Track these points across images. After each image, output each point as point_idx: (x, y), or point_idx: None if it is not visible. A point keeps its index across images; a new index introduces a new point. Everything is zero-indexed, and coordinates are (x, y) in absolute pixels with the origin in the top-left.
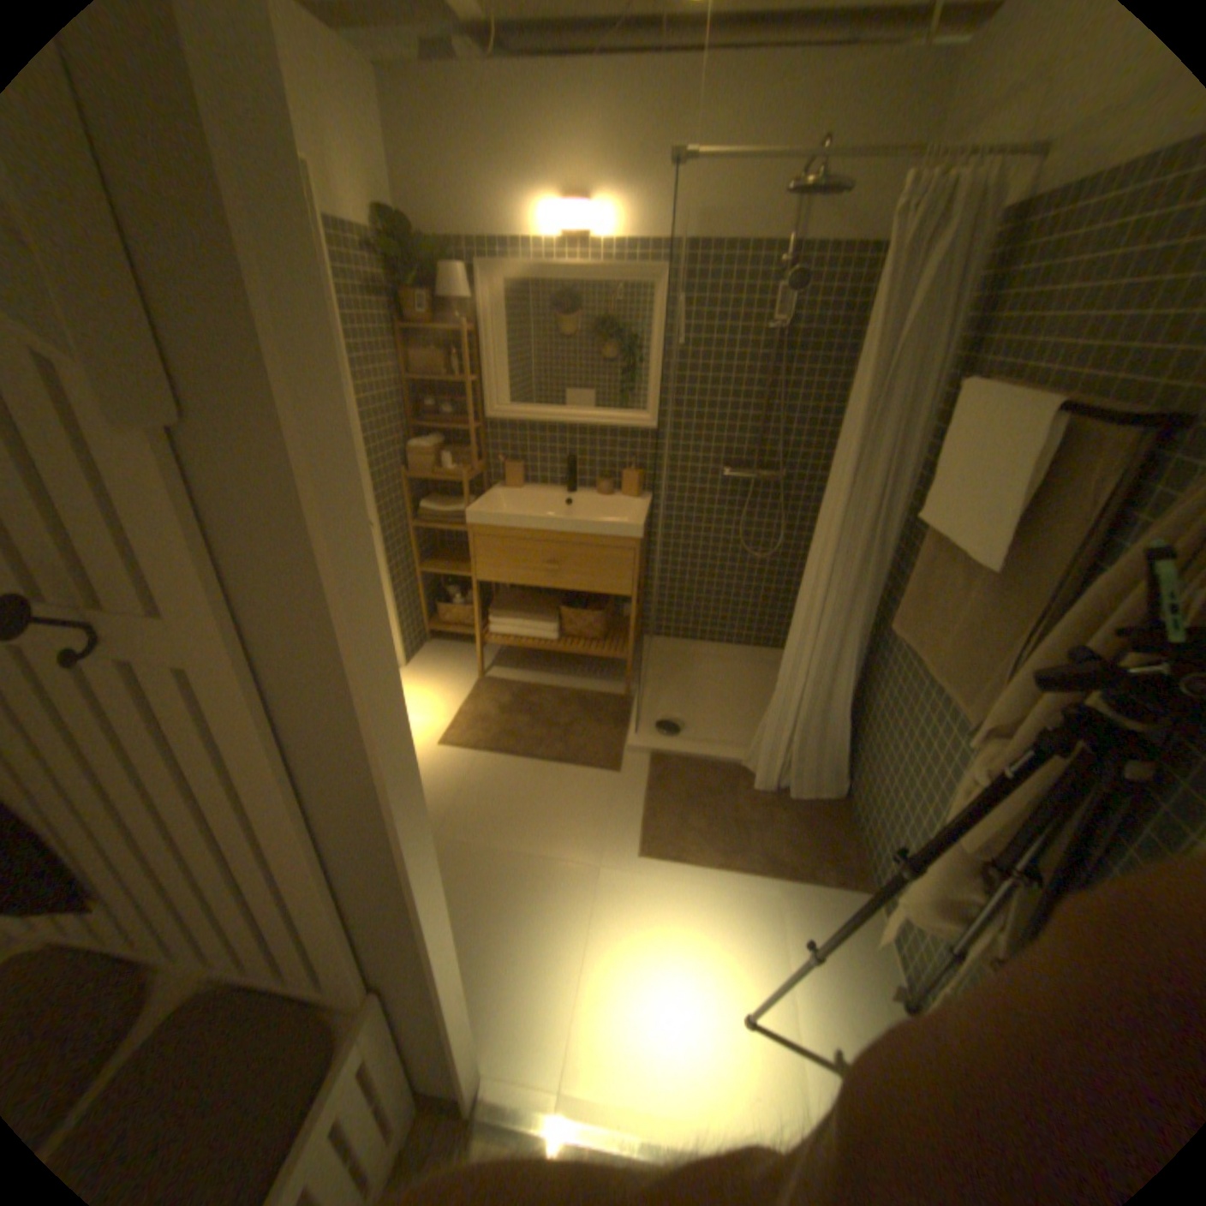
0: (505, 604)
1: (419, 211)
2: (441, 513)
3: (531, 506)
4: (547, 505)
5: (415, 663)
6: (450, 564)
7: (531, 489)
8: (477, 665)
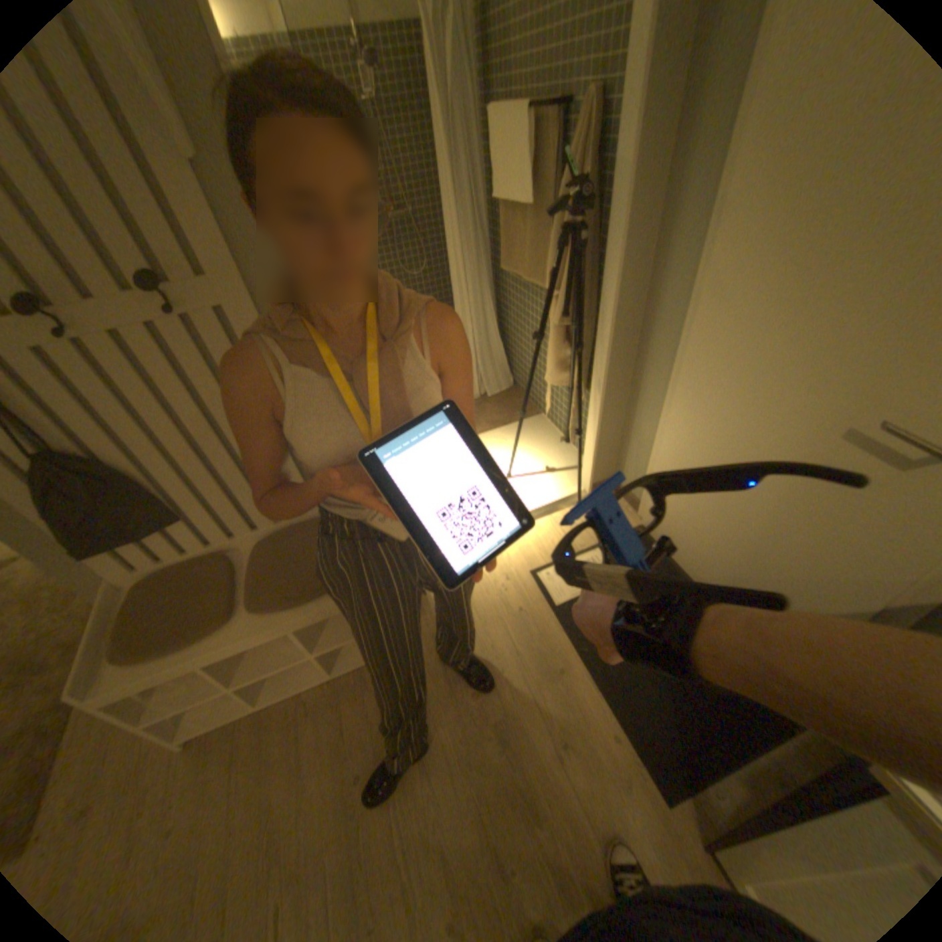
0: None
1: None
2: None
3: None
4: None
5: None
6: None
7: None
8: None
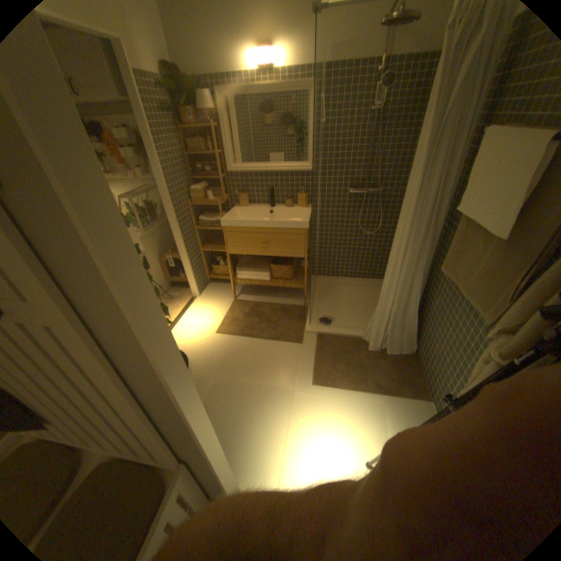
0: (245, 264)
1: (187, 63)
2: (211, 221)
3: (255, 215)
4: (262, 213)
5: (205, 294)
6: (218, 246)
7: (254, 206)
8: (234, 293)
